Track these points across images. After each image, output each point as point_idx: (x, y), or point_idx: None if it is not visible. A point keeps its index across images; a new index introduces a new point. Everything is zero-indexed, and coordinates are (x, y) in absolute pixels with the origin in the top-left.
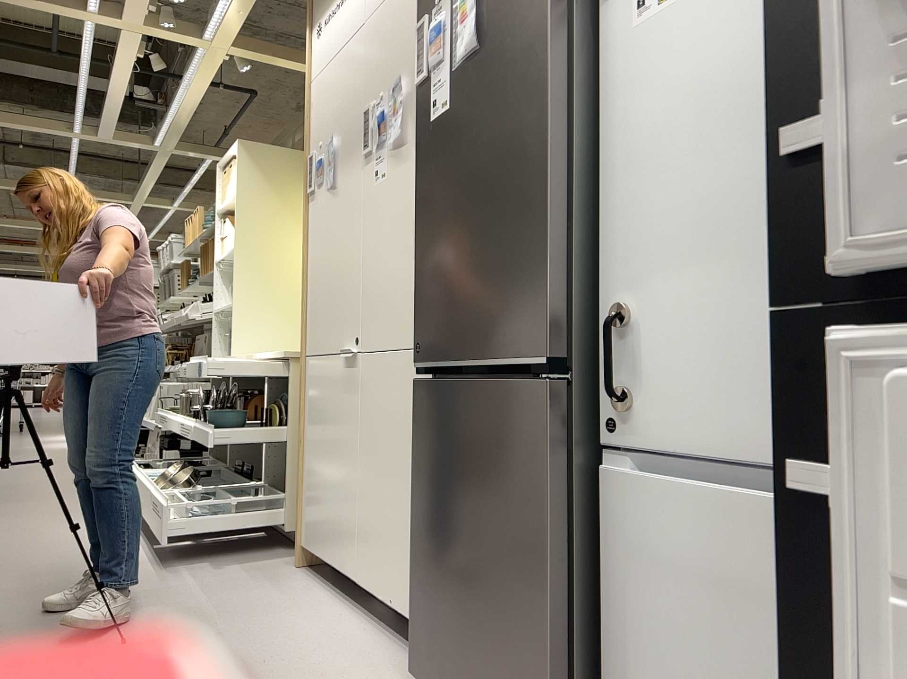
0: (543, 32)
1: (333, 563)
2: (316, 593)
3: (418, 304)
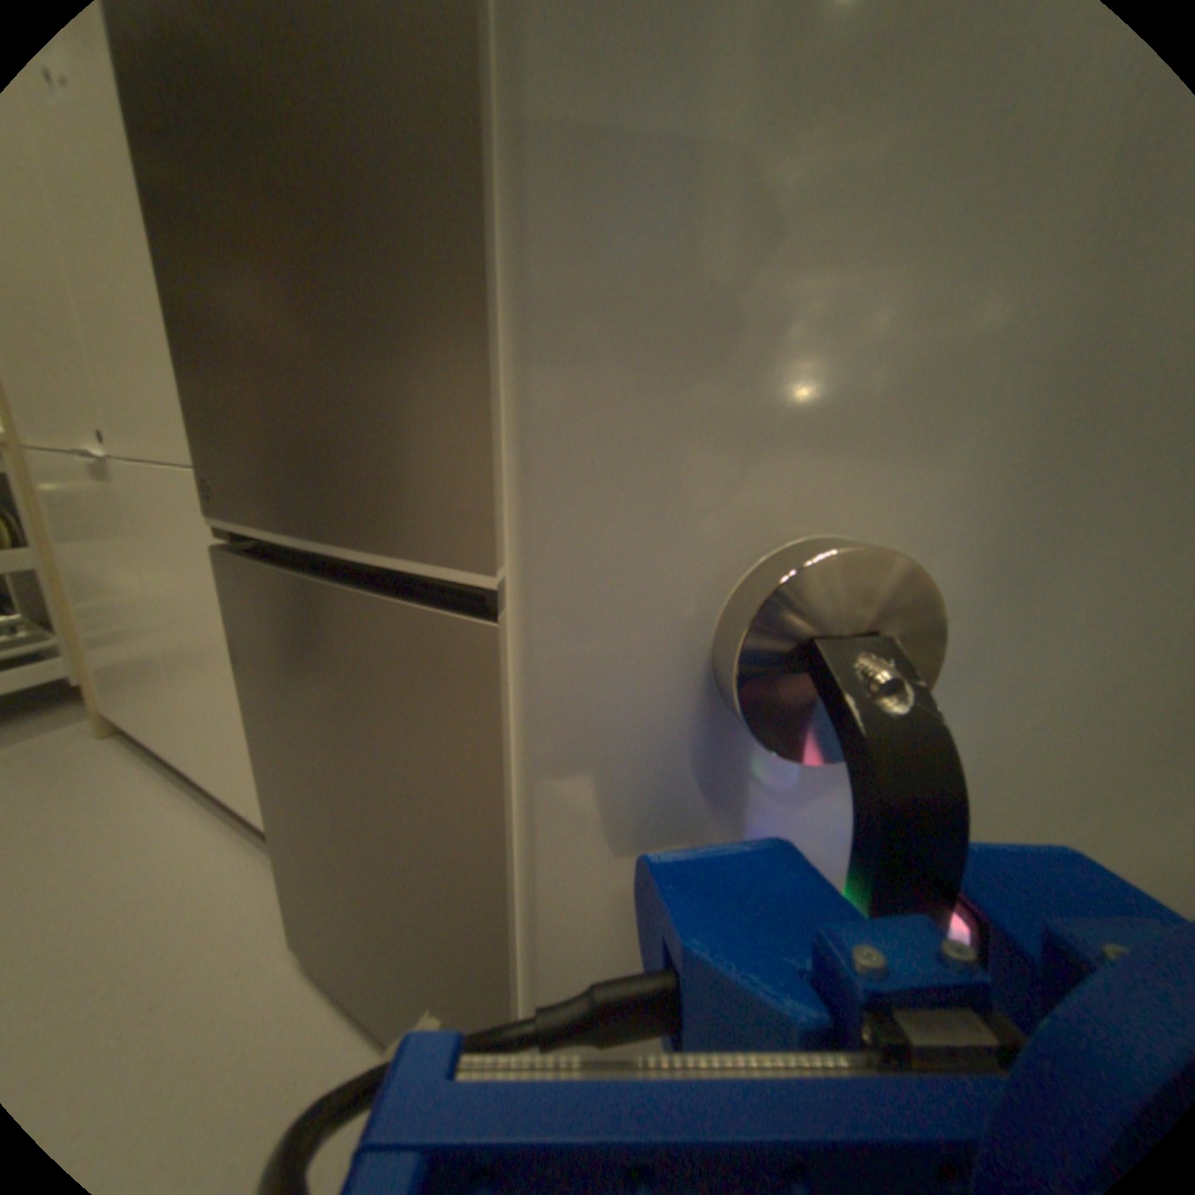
0: None
1: (148, 747)
2: (129, 788)
3: (187, 394)
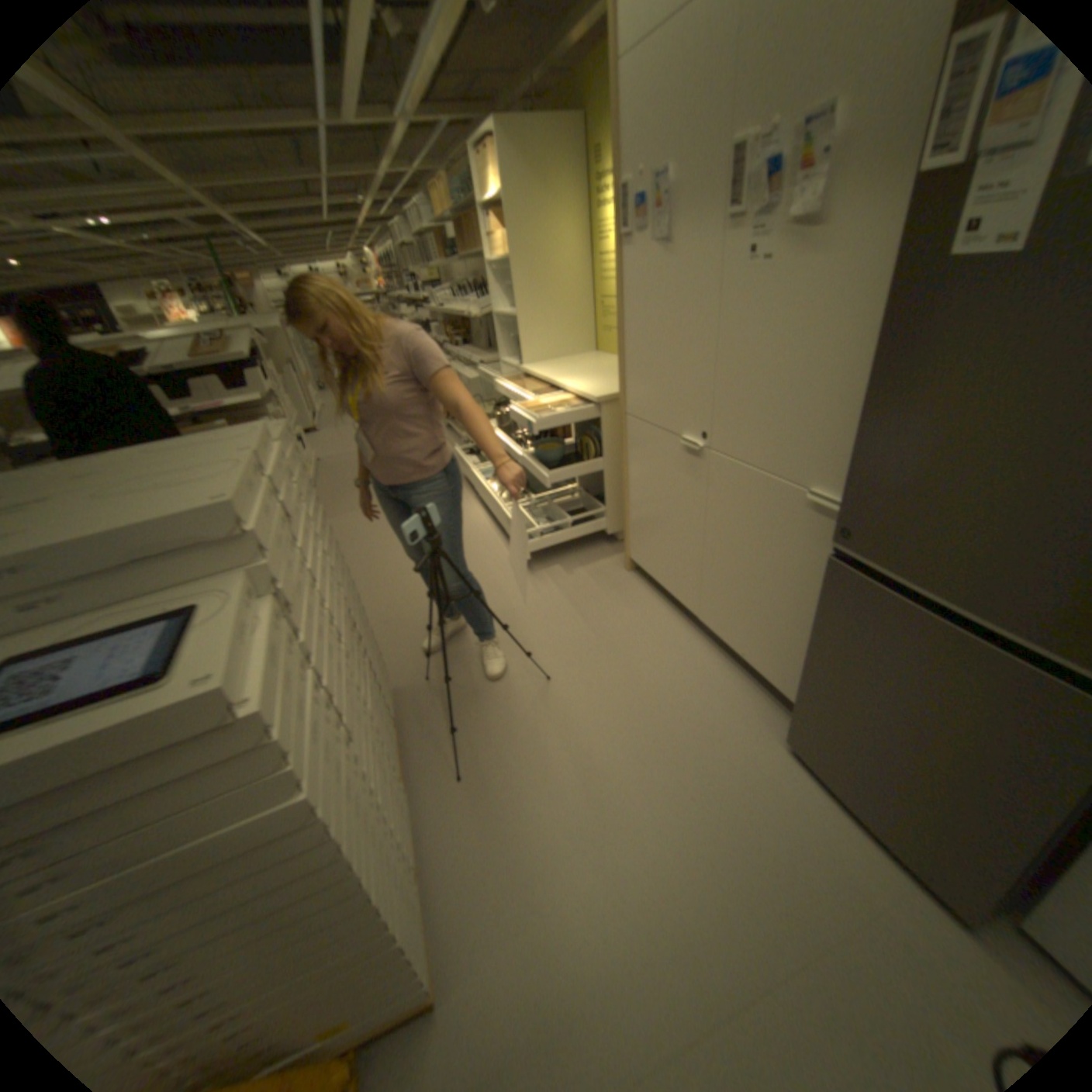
0: None
1: (669, 589)
2: (656, 607)
3: (856, 488)
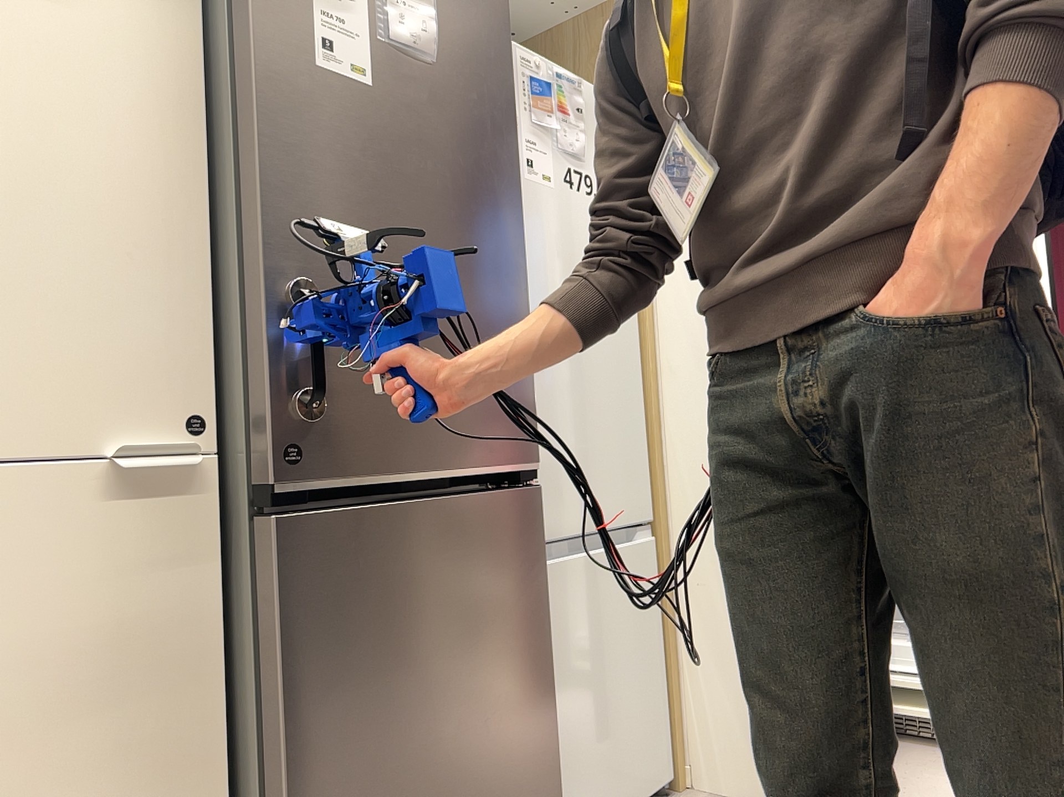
0: (512, 130)
1: None
2: None
3: (283, 372)
